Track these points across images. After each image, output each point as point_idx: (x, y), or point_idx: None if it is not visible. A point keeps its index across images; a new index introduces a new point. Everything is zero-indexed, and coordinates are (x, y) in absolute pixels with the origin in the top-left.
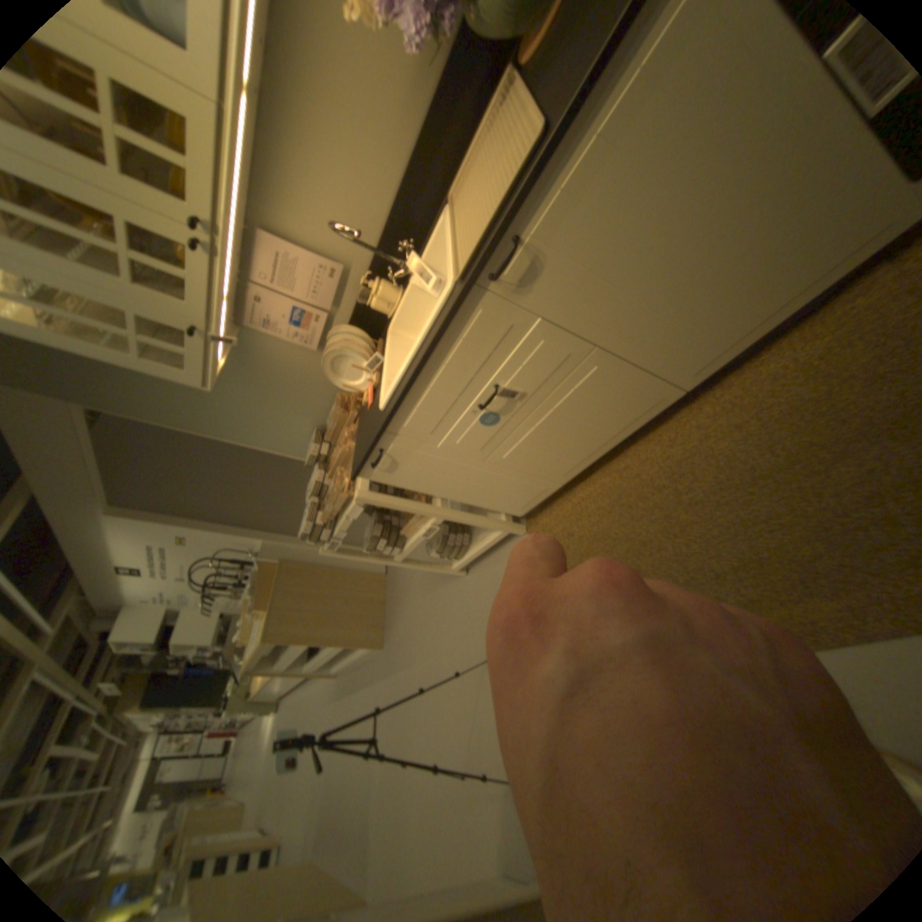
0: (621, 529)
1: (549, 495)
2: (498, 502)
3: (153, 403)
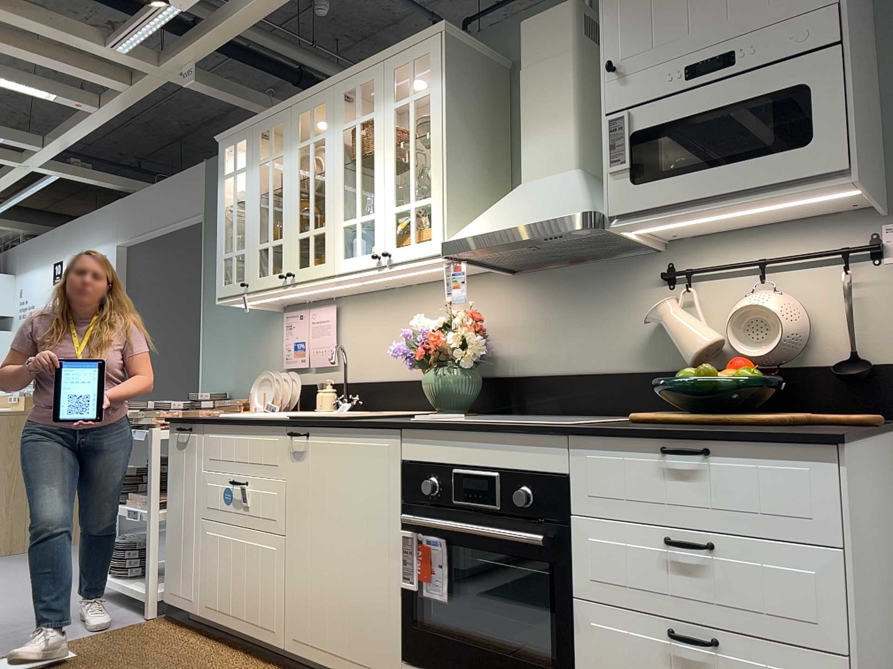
0: (152, 665)
1: (186, 610)
2: (171, 563)
3: (215, 265)
